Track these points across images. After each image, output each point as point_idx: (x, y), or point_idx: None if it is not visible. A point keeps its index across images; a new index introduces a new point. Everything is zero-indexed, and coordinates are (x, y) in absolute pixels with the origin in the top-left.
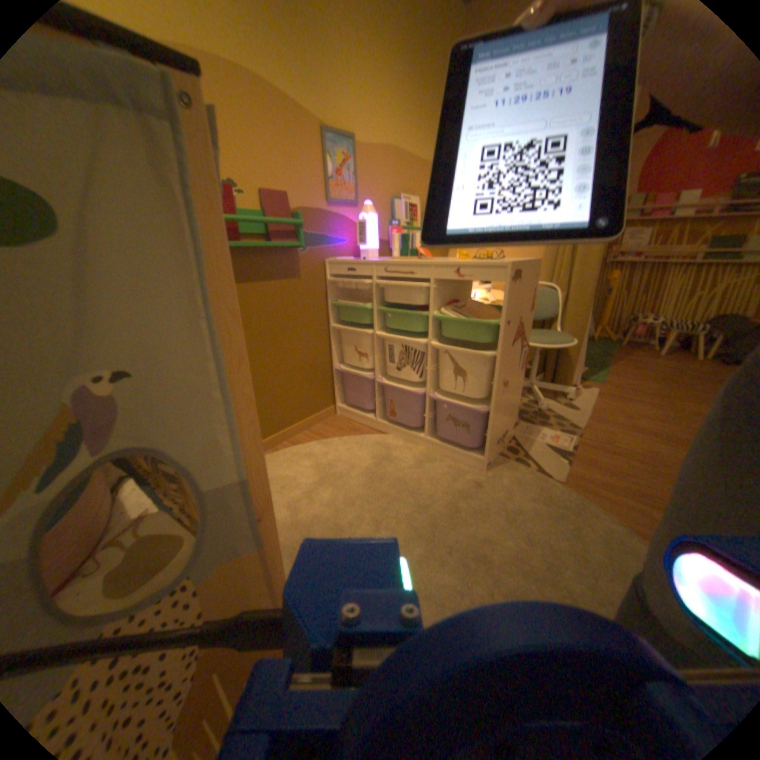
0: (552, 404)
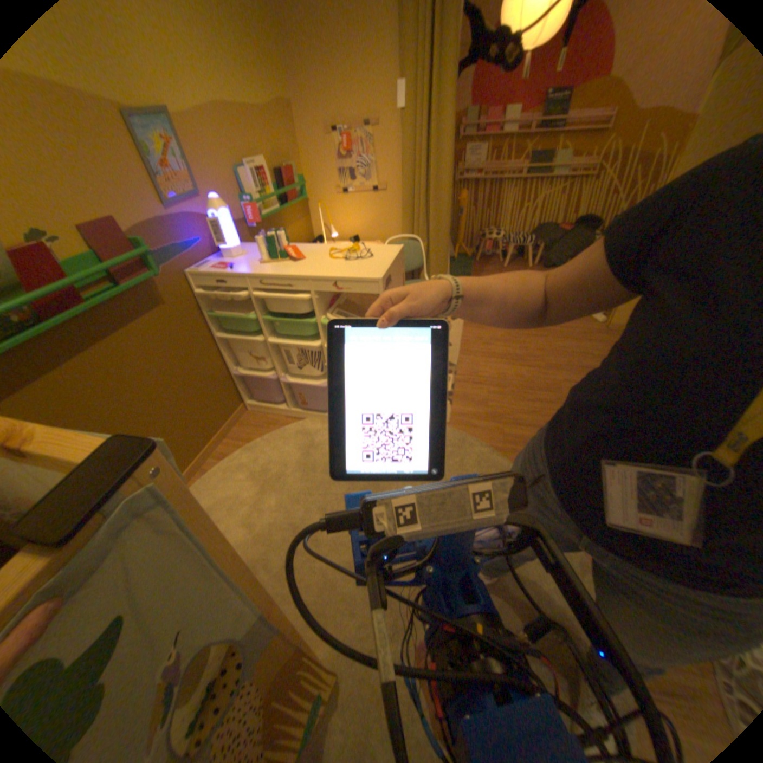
0: None
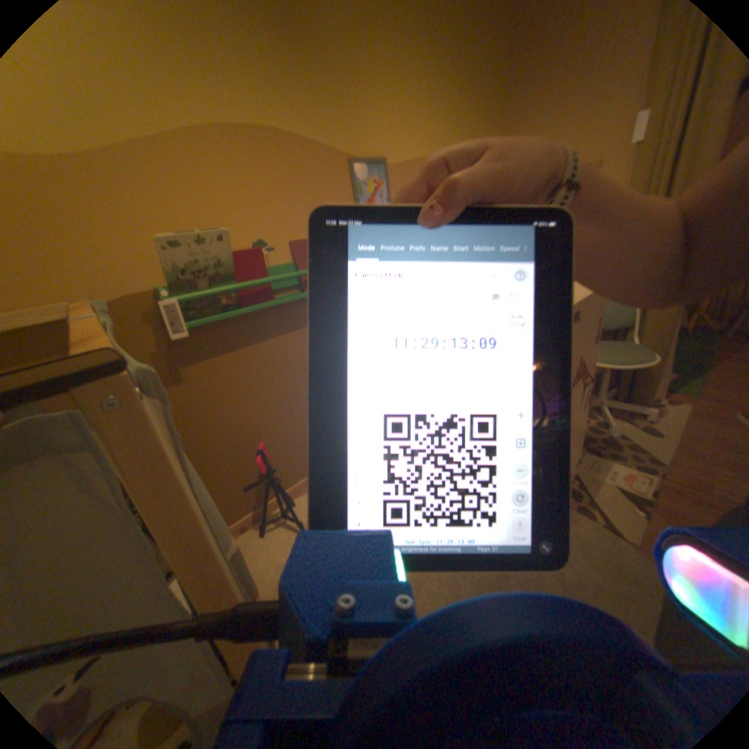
0: (627, 428)
